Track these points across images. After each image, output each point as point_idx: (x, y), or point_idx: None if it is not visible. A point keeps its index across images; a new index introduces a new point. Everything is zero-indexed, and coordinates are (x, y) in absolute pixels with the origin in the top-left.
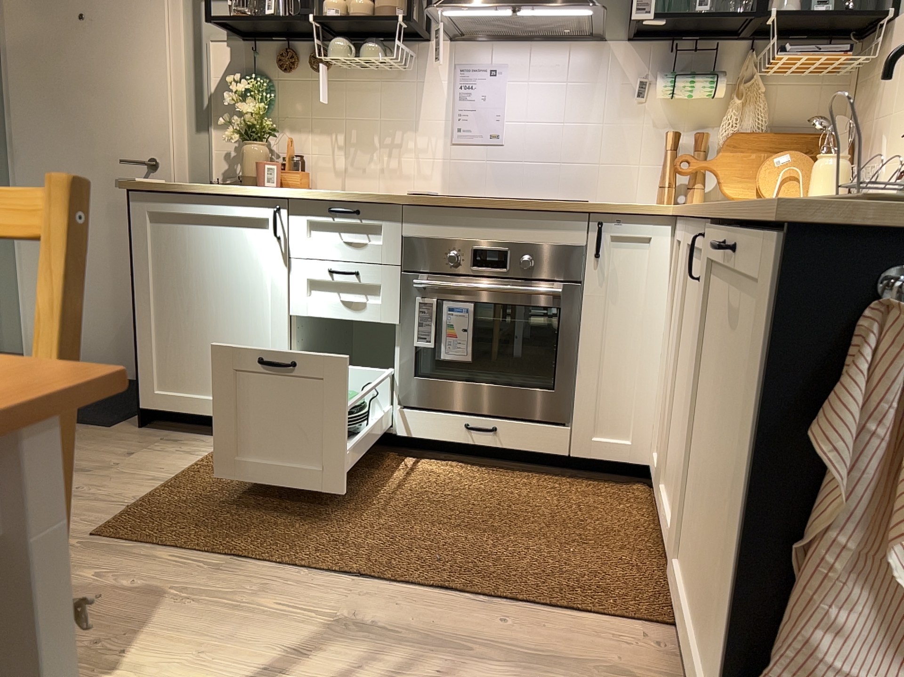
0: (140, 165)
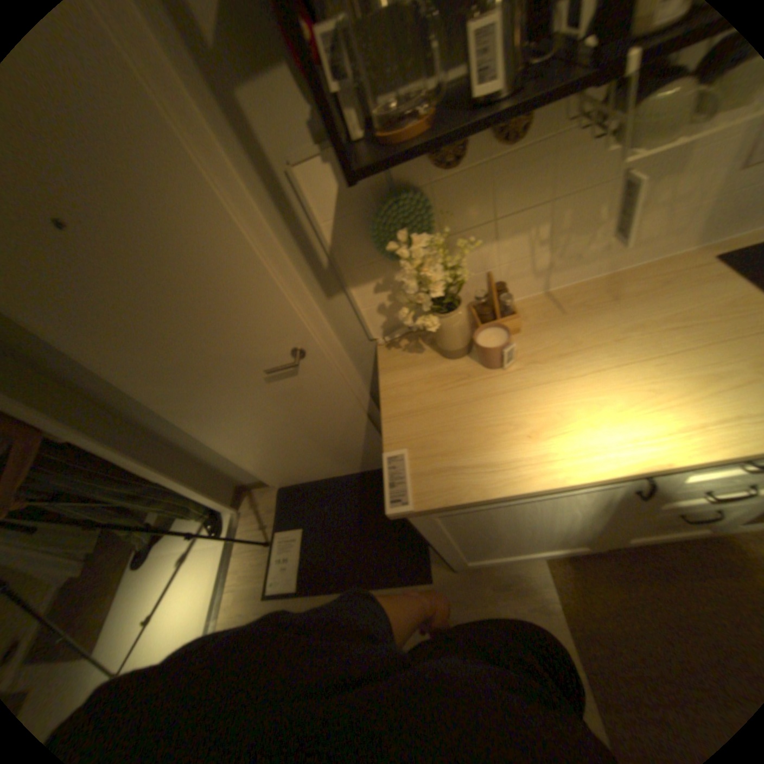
0: (286, 369)
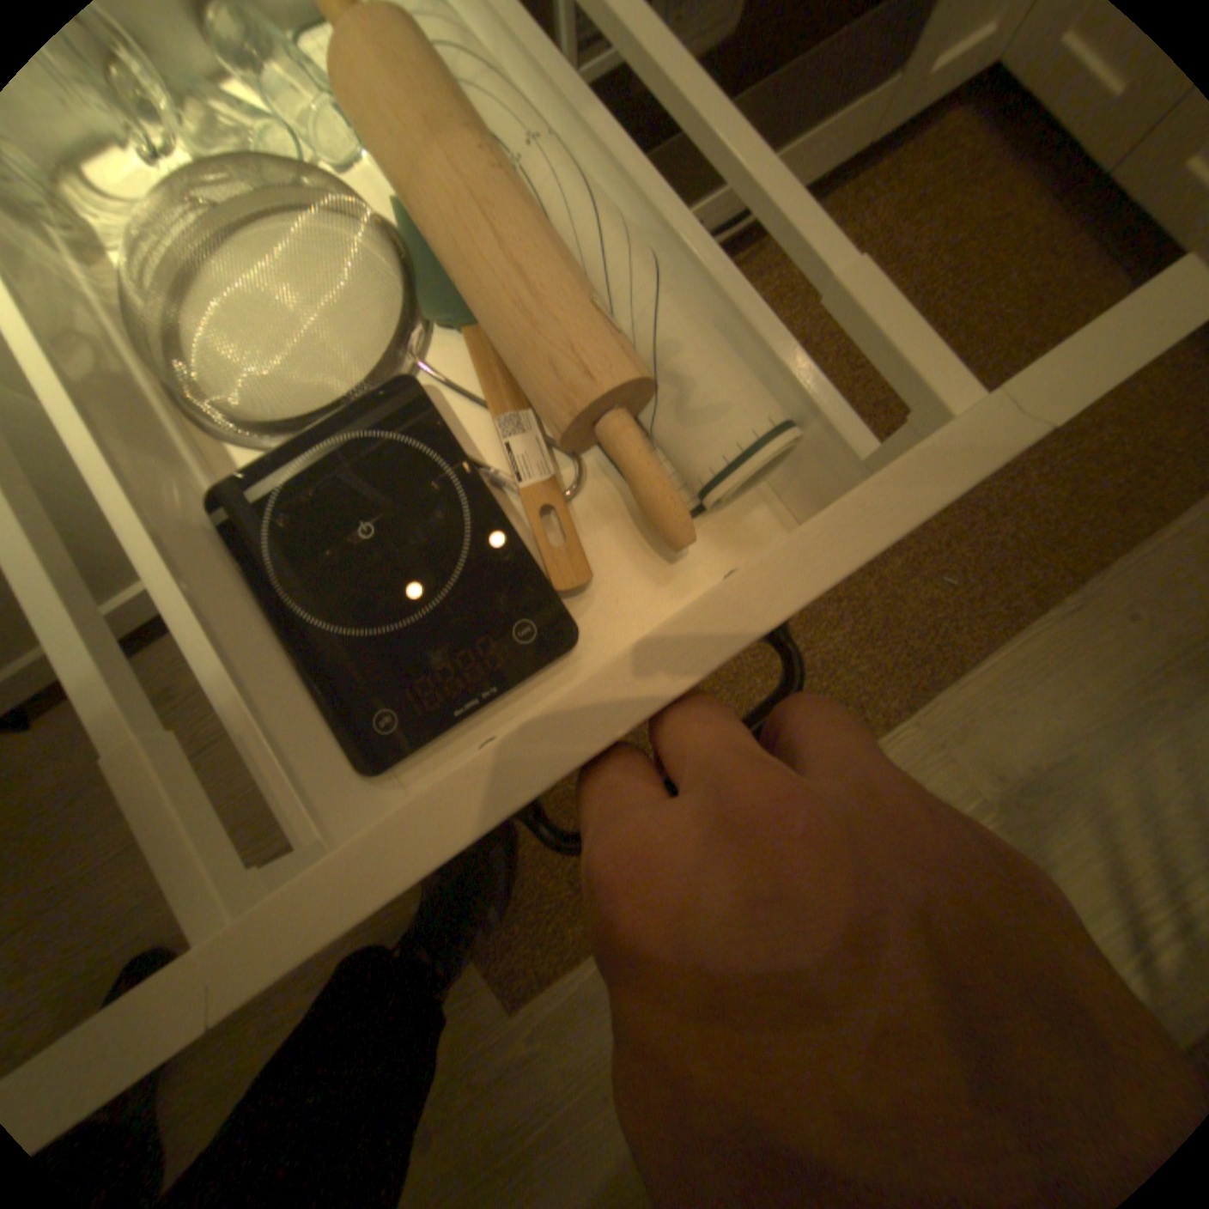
0: None
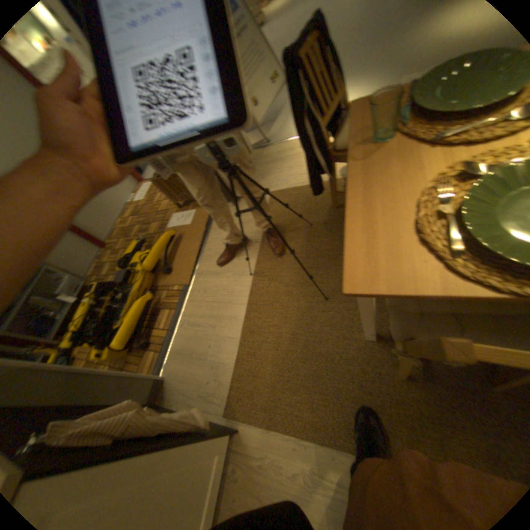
0: None
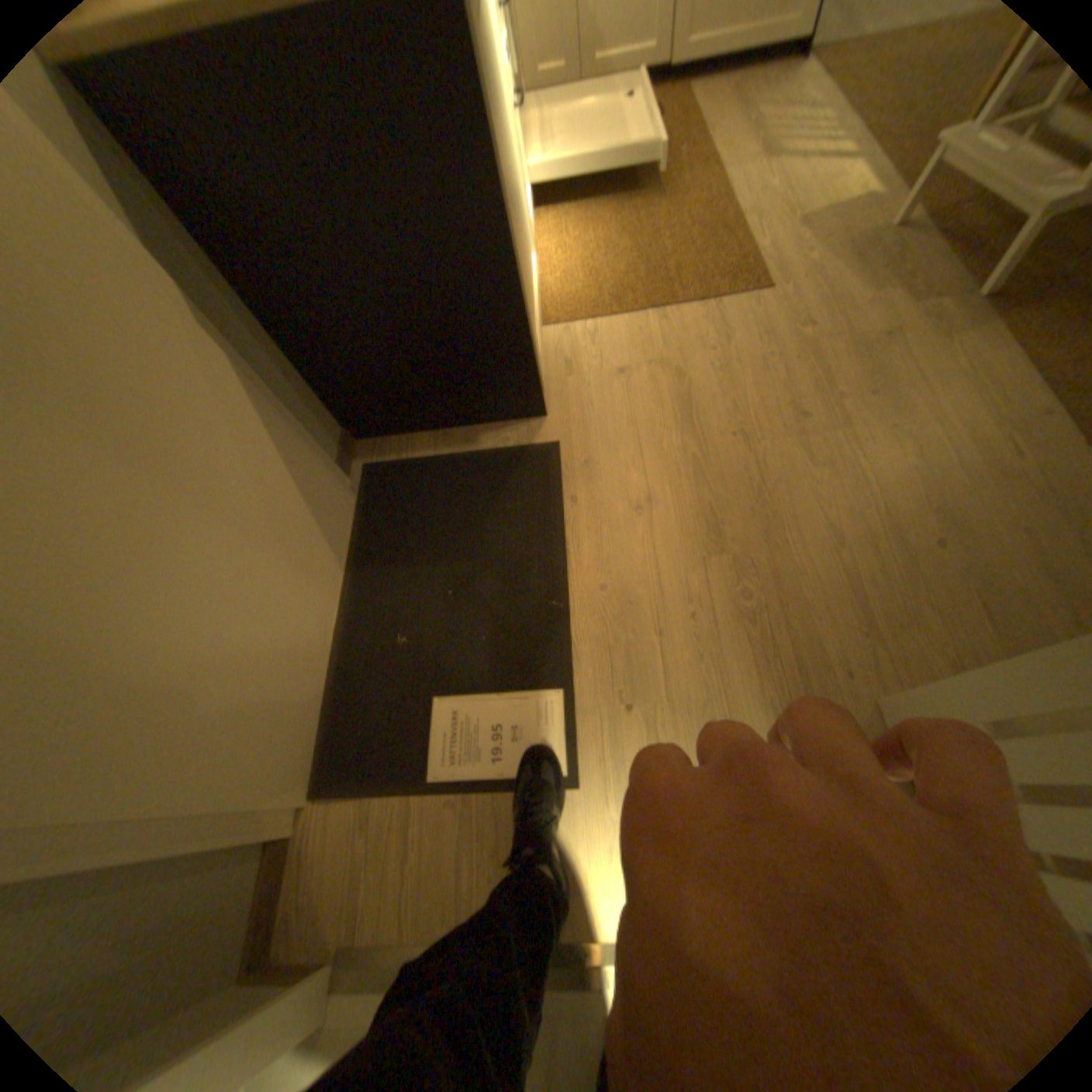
0: None
